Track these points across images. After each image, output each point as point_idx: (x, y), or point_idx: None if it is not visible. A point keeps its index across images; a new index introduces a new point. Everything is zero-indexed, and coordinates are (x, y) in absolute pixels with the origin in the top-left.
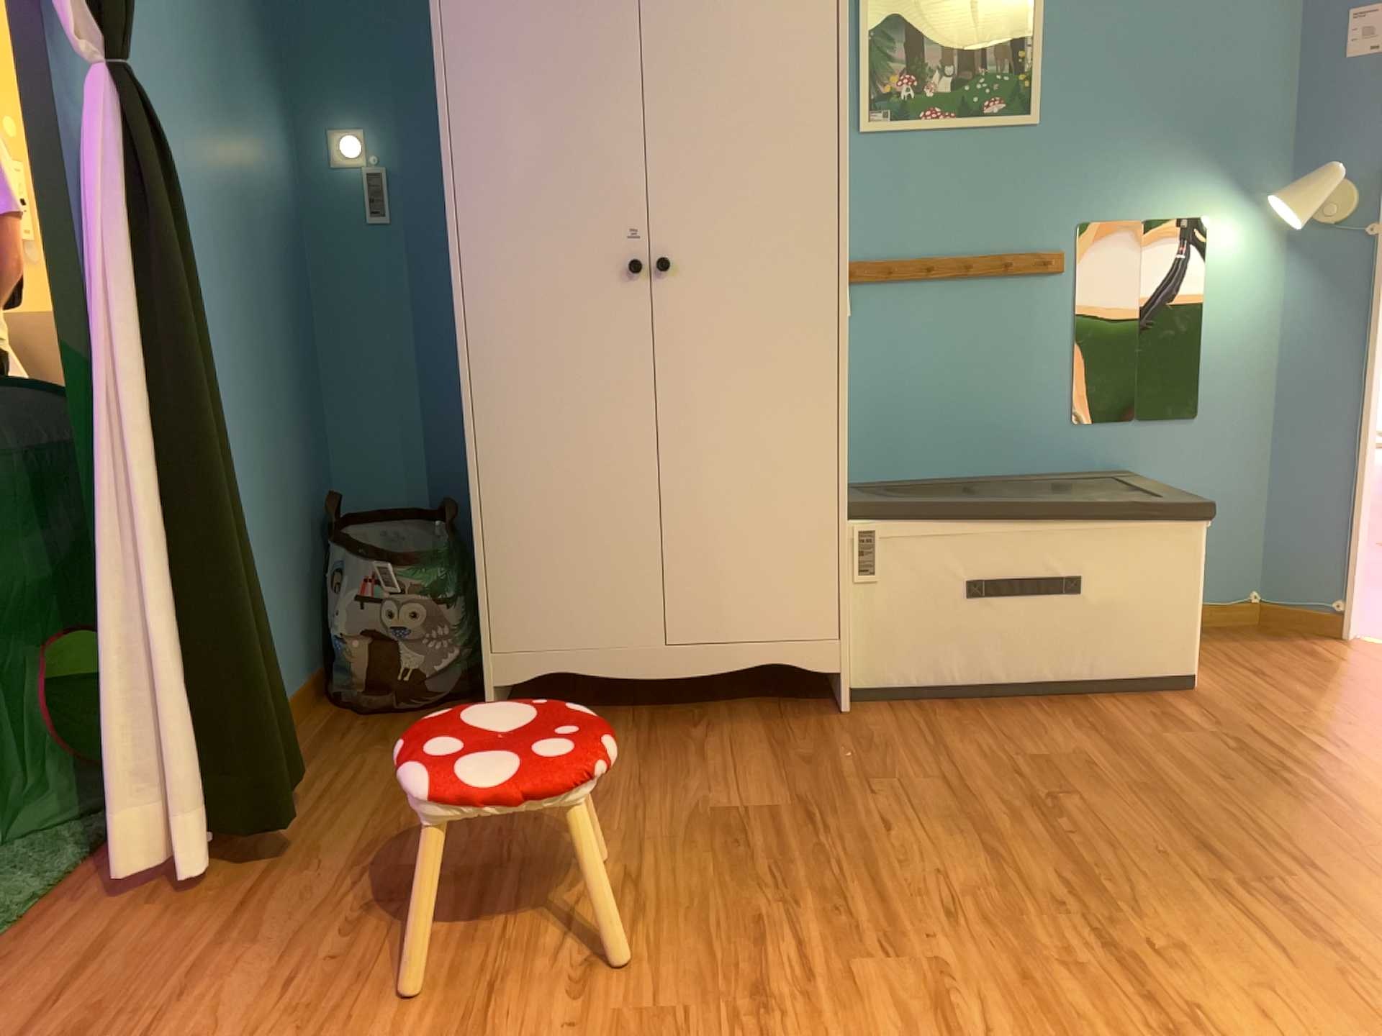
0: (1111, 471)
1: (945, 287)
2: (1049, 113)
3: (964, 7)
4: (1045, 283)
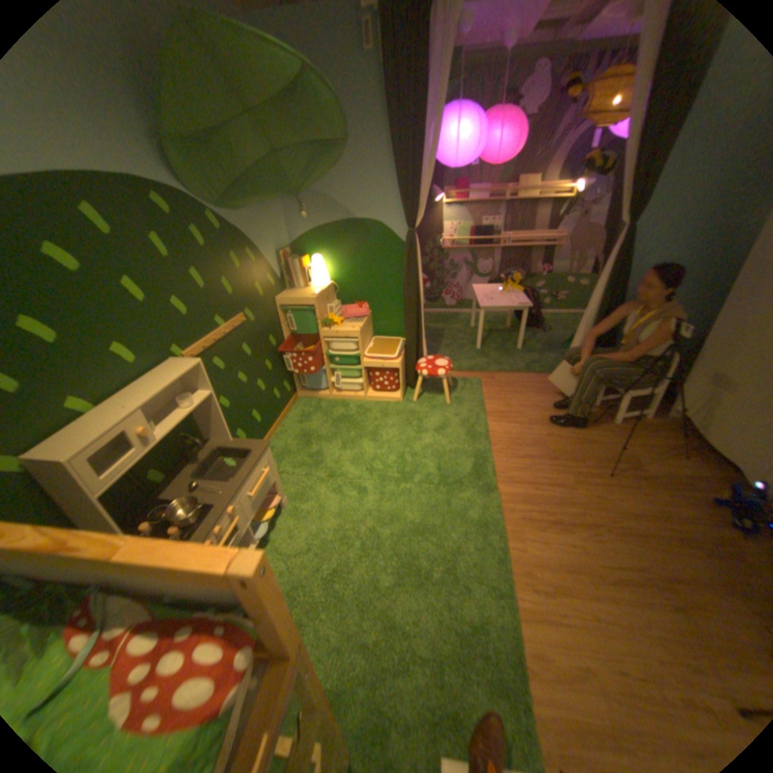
0: None
1: None
2: None
3: None
4: None
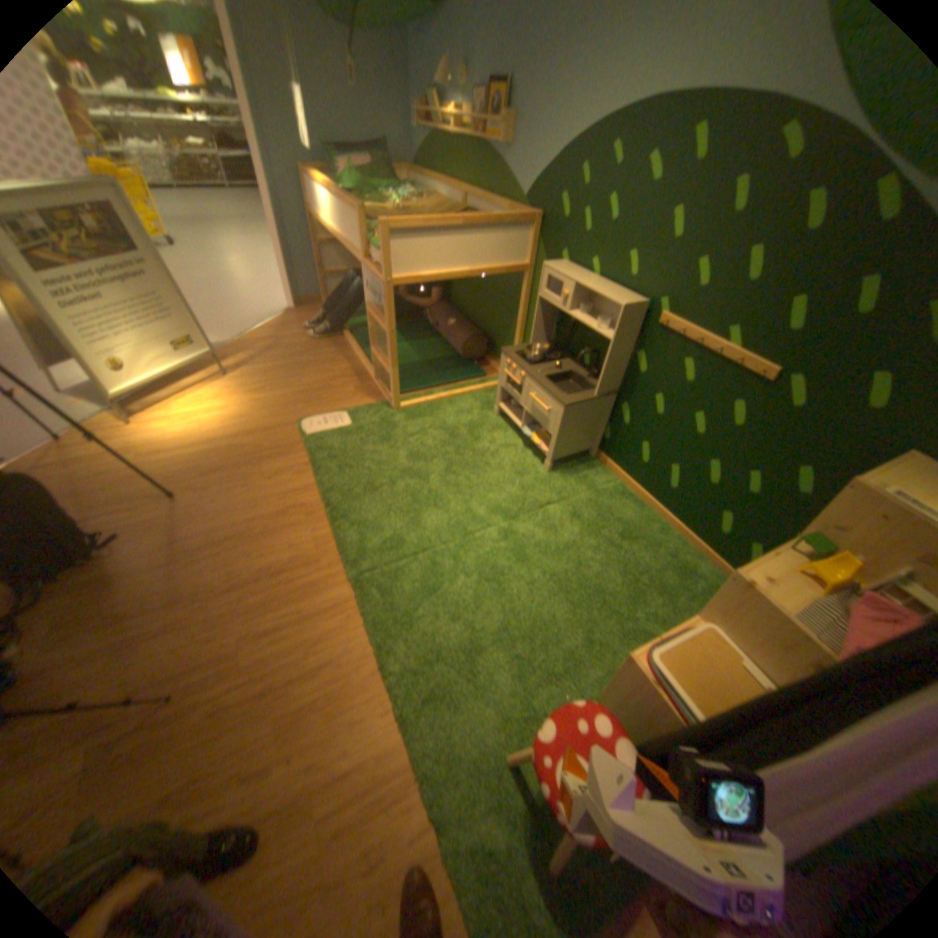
0: None
1: None
2: None
3: None
4: None
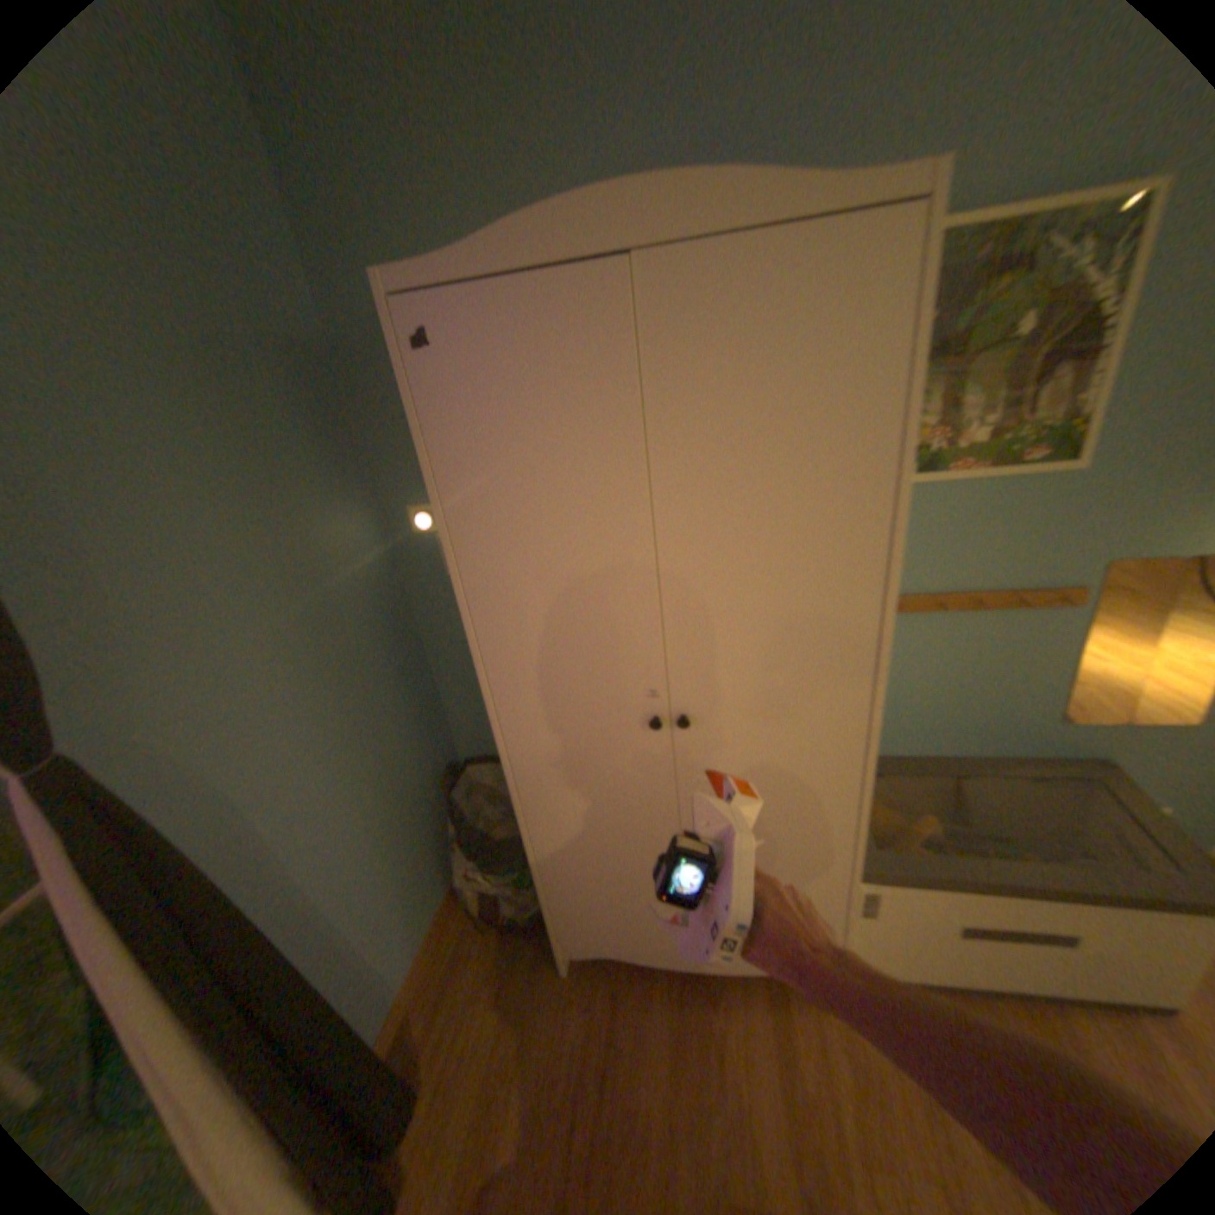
0: (1099, 763)
1: (955, 616)
2: (1105, 454)
3: (1023, 346)
4: (1063, 613)
